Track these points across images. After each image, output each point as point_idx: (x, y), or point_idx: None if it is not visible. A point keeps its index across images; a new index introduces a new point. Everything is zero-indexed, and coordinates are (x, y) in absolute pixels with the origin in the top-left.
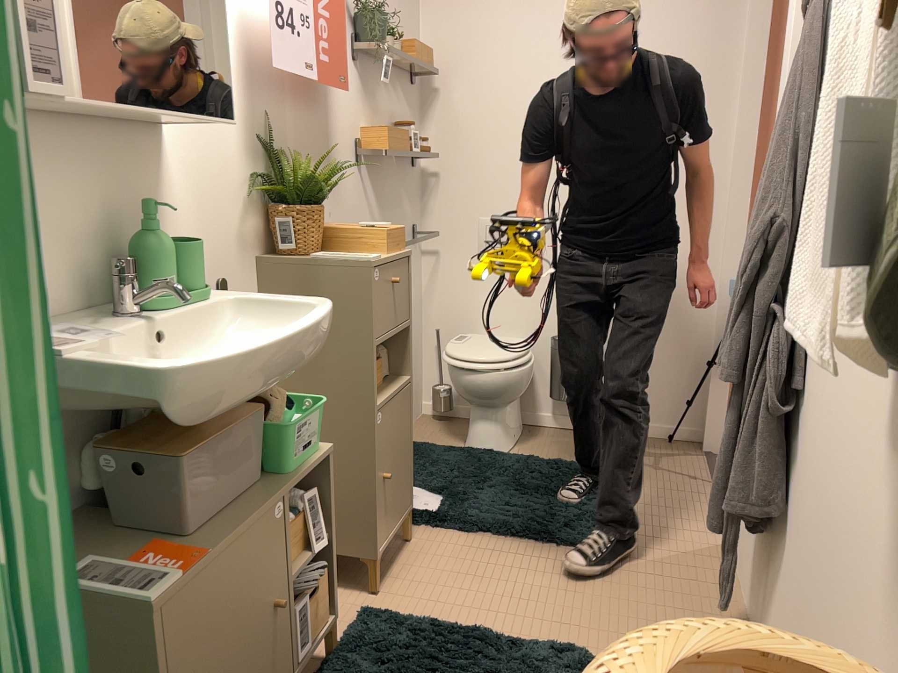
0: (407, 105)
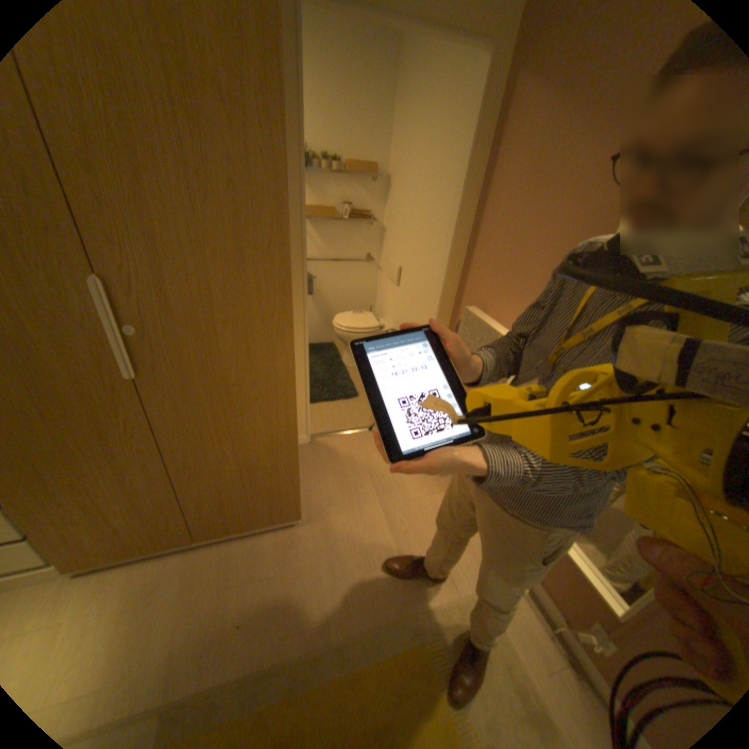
0: (365, 192)
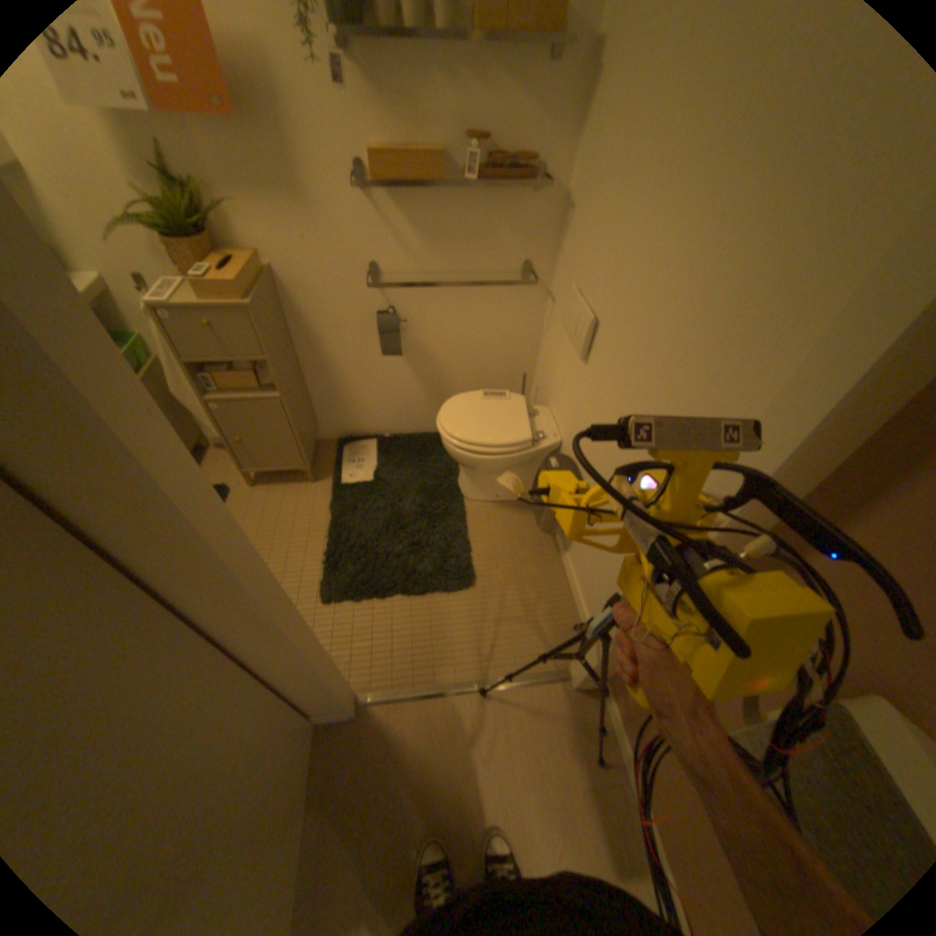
0: (529, 95)
